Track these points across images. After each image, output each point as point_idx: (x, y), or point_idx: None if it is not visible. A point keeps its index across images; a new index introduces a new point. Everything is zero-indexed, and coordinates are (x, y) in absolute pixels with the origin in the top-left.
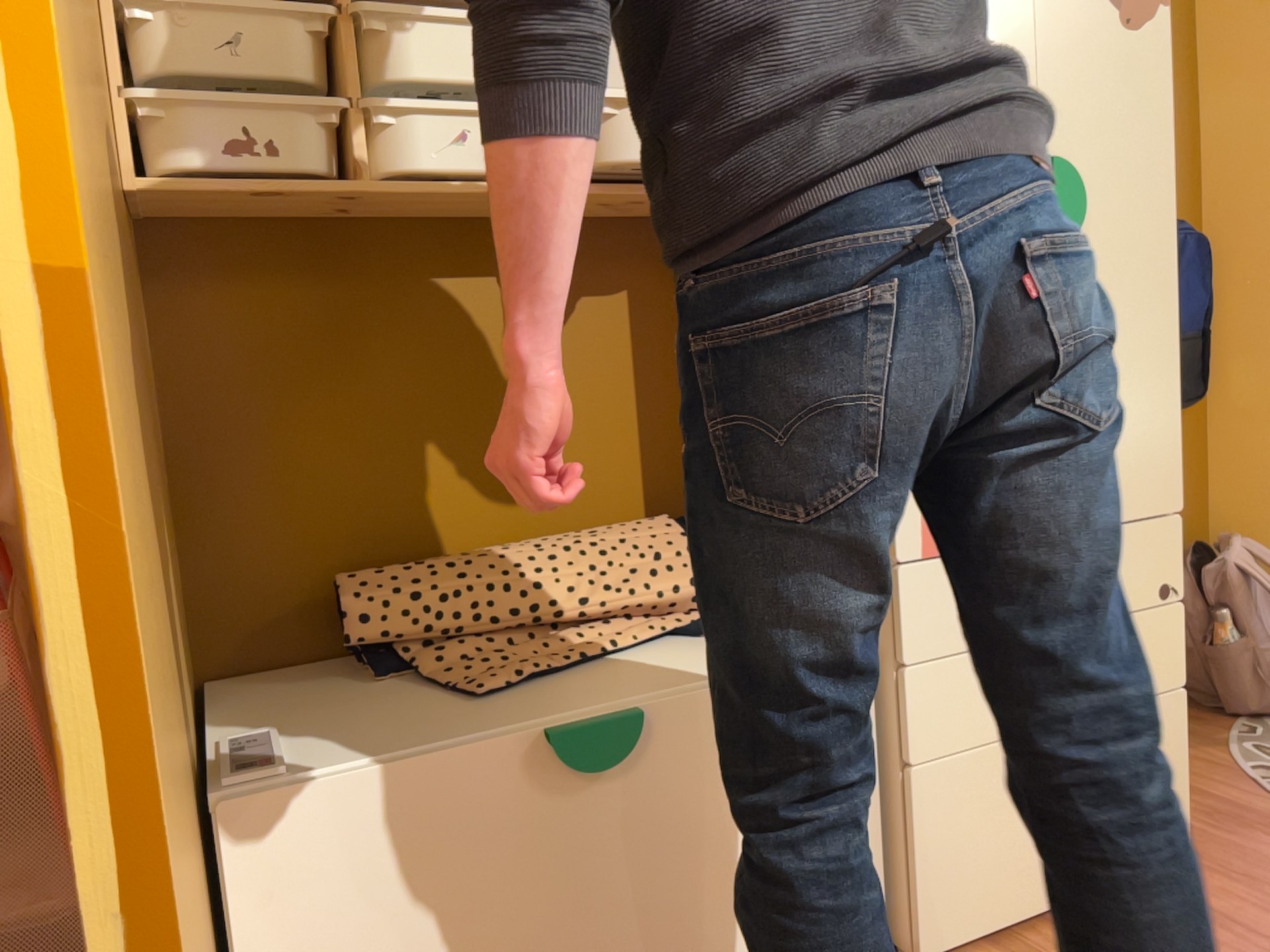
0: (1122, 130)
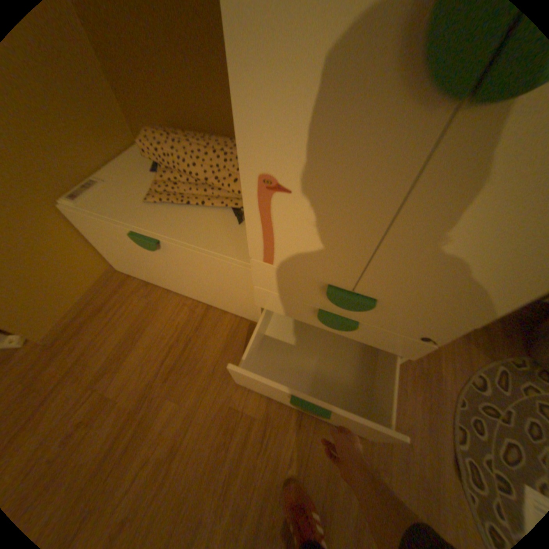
0: None
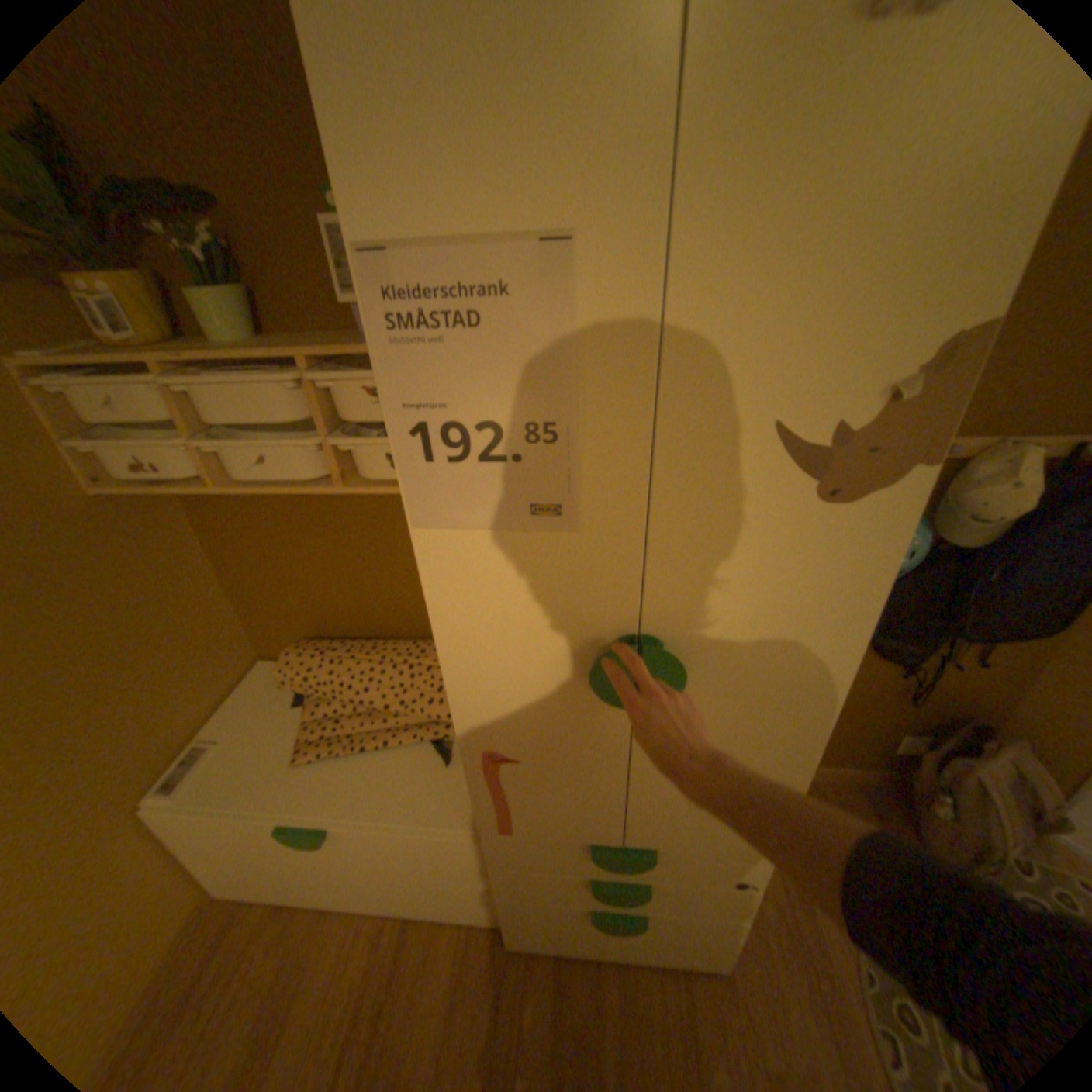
0: (777, 609)
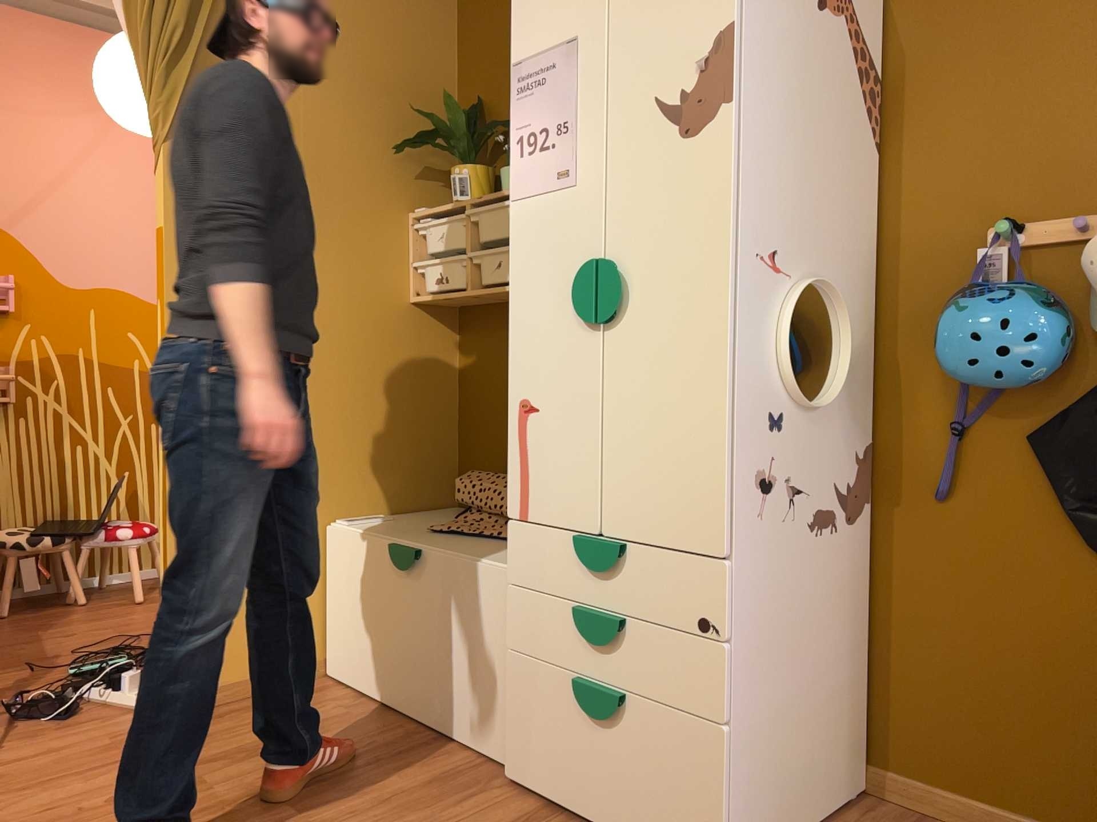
0: (674, 223)
